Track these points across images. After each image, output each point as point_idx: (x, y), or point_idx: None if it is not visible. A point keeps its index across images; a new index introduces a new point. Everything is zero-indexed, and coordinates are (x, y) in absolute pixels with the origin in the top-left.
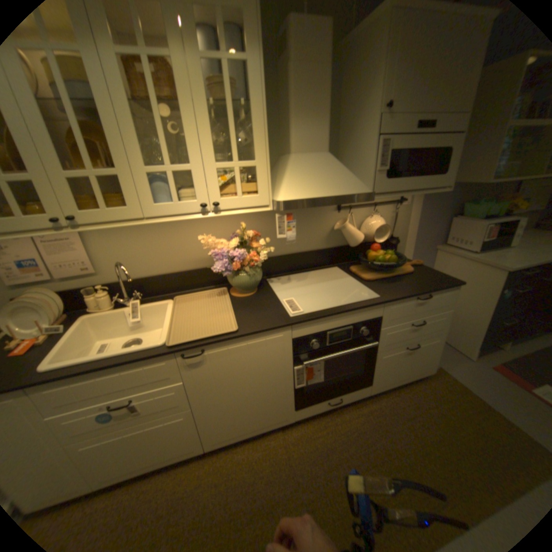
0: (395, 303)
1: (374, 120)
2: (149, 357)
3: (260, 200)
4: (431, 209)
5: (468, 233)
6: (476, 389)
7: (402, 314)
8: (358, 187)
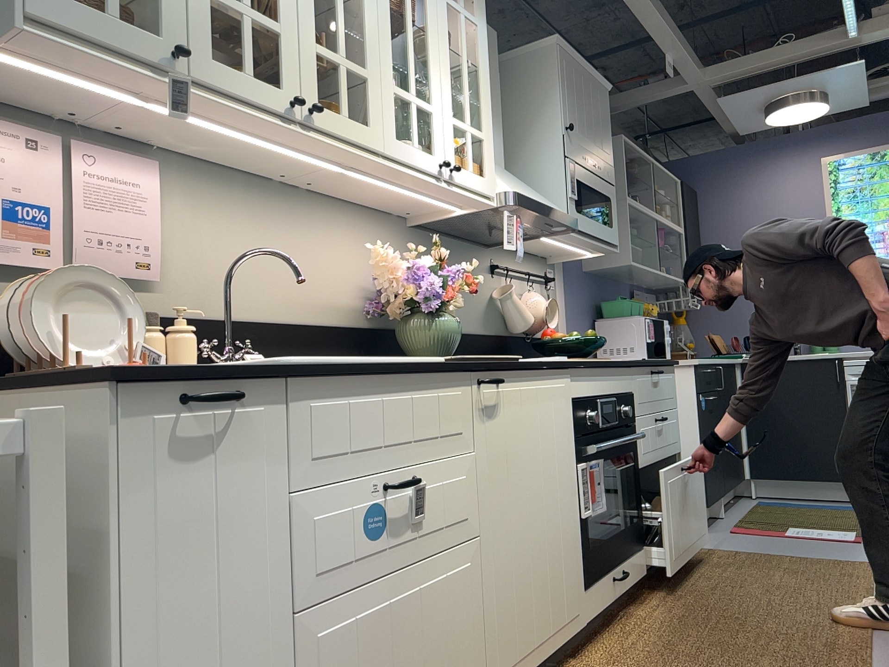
0: (639, 371)
1: (554, 142)
2: (450, 366)
3: (488, 186)
4: (575, 304)
5: (623, 338)
6: (738, 547)
7: (646, 395)
8: (562, 210)
